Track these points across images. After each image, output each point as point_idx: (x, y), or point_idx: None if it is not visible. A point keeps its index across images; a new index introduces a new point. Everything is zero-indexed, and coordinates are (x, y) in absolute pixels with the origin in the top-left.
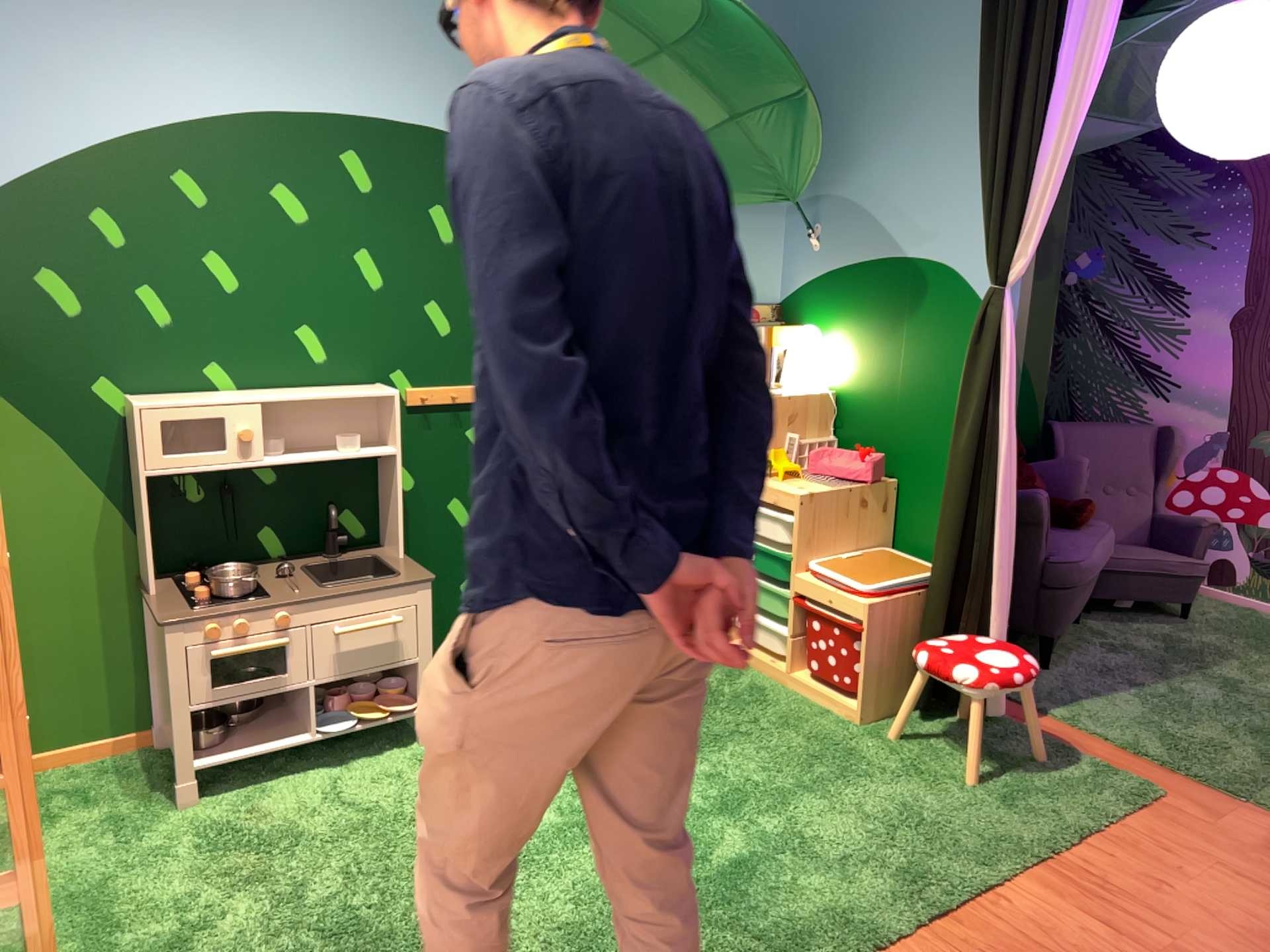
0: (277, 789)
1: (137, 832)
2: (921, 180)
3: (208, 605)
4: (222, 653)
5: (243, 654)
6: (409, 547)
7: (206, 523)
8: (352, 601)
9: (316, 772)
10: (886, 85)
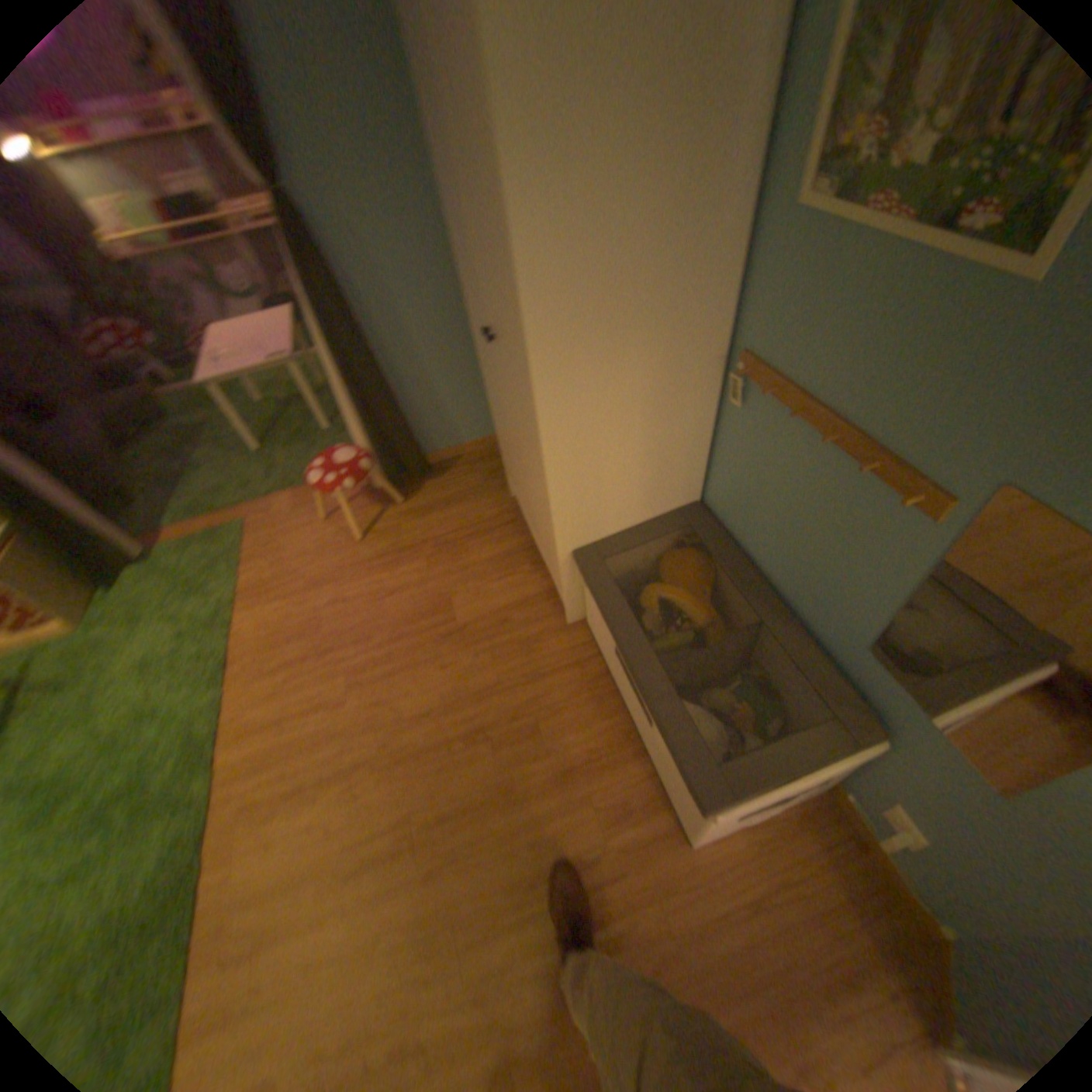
0: None
1: None
2: None
3: None
4: None
5: None
6: None
7: None
8: None
9: None
10: None
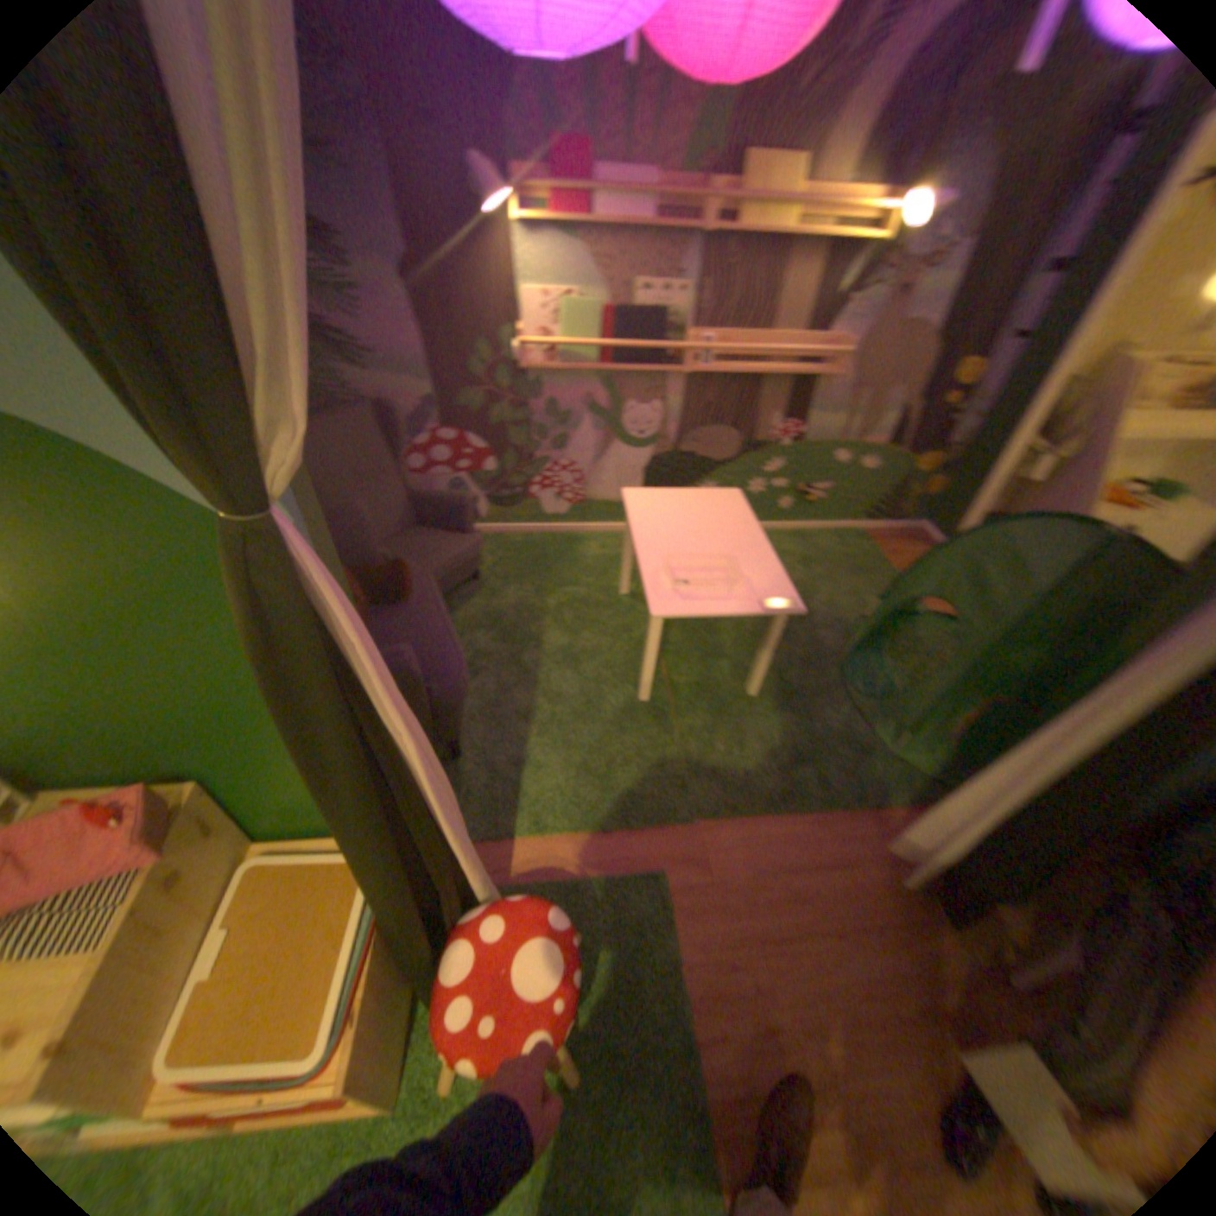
0: None
1: None
2: None
3: None
4: None
5: None
6: None
7: None
8: None
9: None
10: None
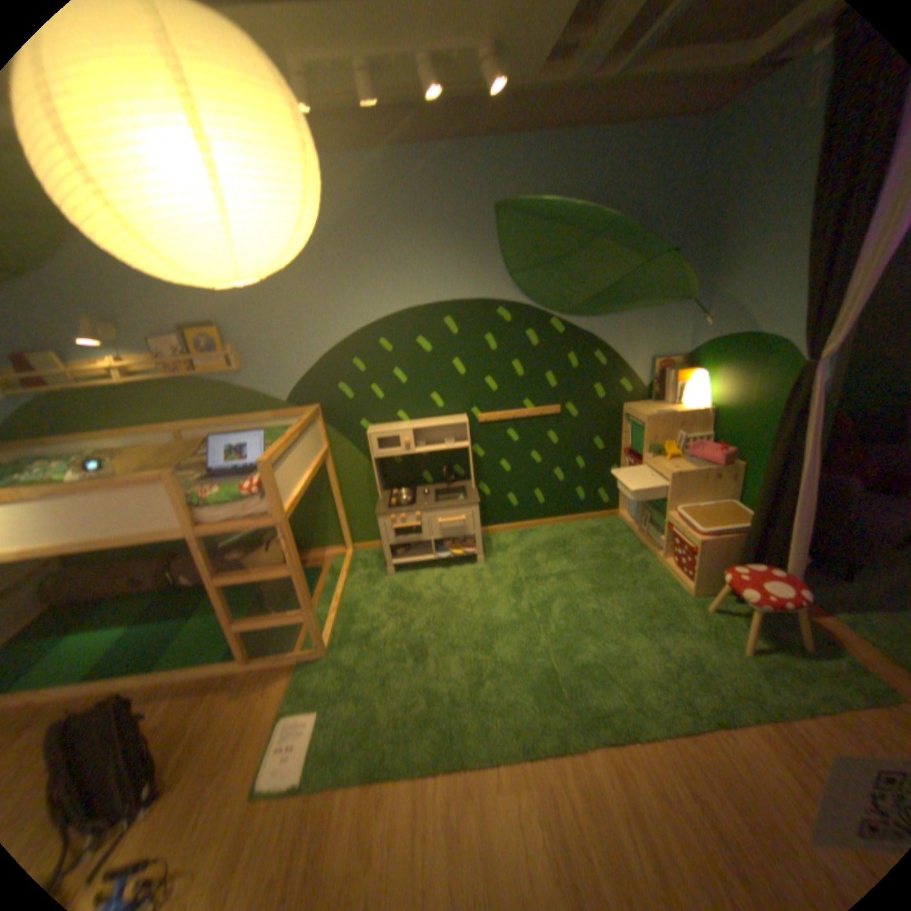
0: (421, 575)
1: (373, 584)
2: (774, 284)
3: (395, 507)
4: (396, 528)
5: (404, 529)
6: (483, 480)
7: (402, 471)
8: (445, 511)
9: (437, 570)
10: (756, 221)
